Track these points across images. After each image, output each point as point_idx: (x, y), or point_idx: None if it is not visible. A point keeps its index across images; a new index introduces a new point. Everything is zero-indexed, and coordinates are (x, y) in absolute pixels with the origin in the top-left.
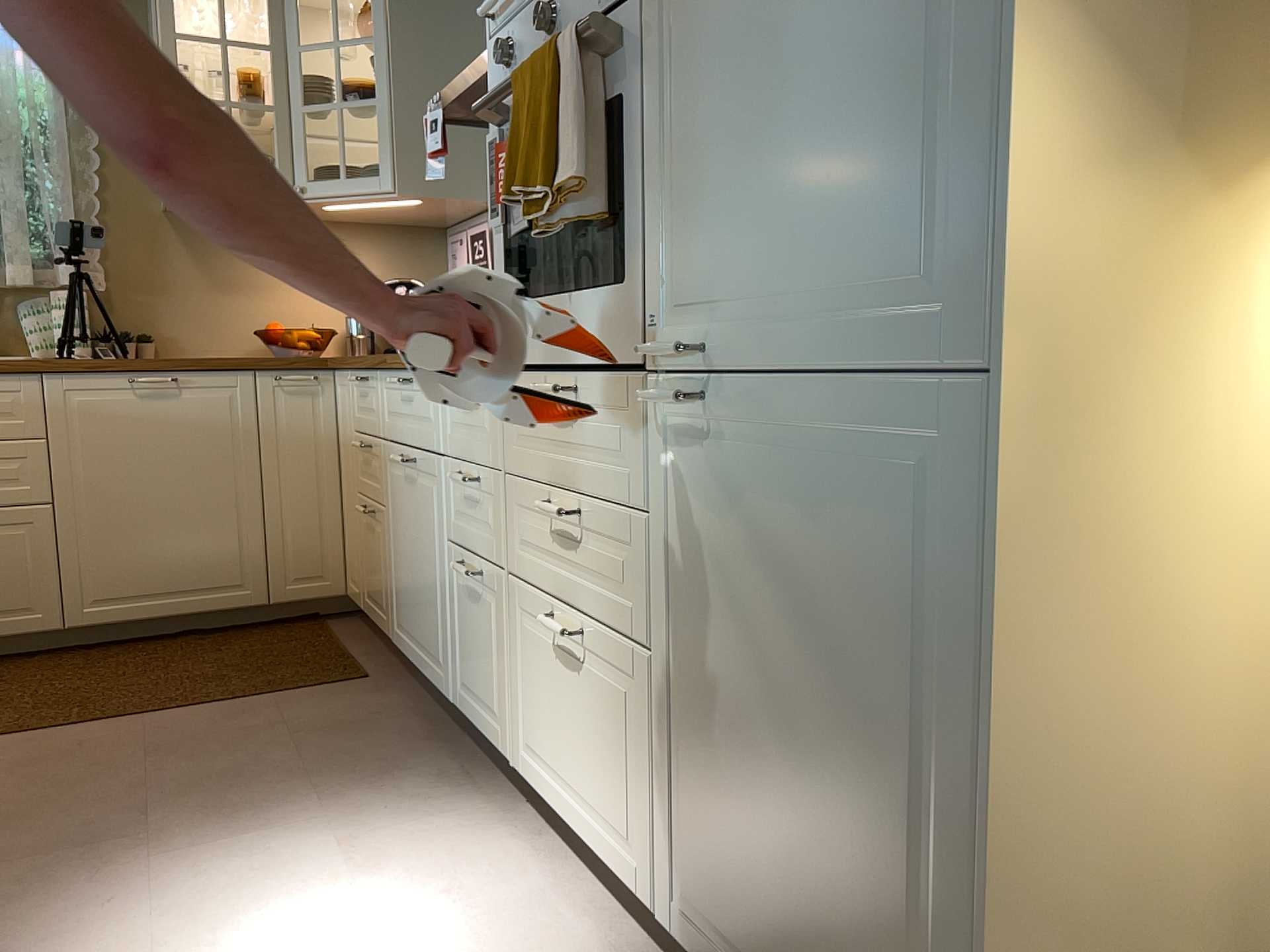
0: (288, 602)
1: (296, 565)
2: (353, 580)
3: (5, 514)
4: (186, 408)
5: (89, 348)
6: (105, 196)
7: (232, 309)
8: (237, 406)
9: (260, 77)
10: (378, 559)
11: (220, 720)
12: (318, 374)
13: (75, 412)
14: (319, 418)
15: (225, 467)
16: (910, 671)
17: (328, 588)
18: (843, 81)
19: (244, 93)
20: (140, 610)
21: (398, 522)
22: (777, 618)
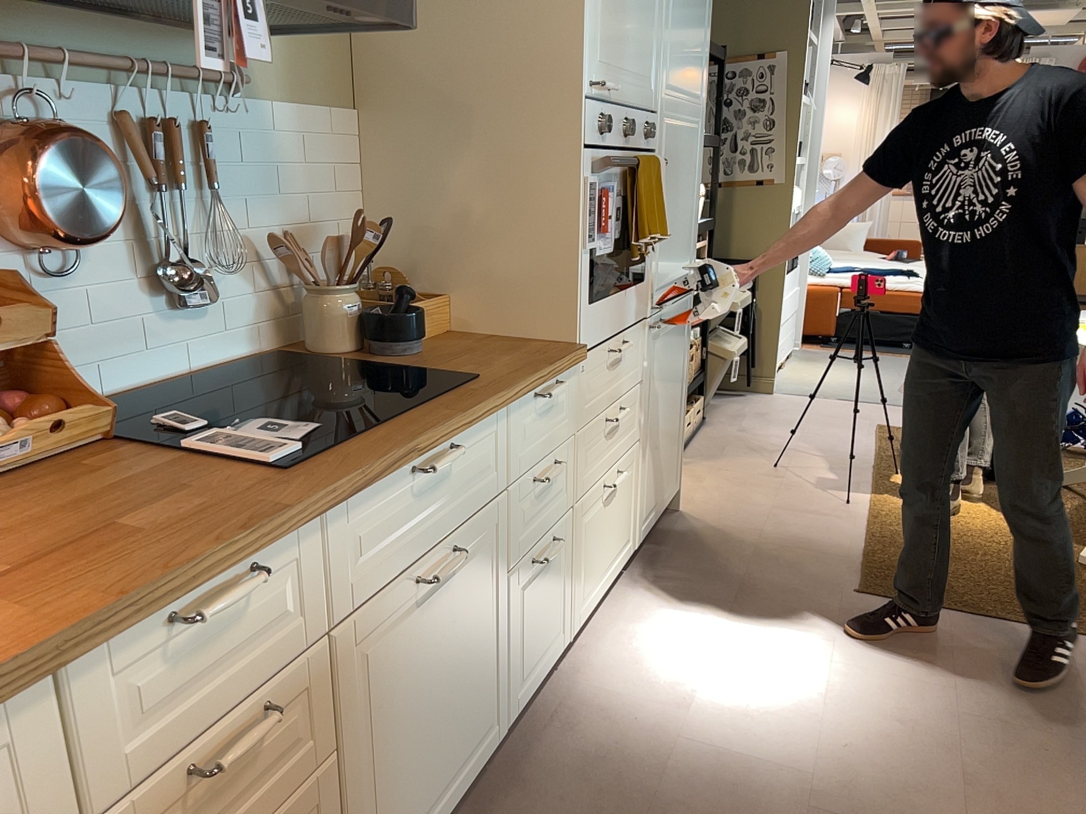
0: None
1: None
2: None
3: None
4: None
5: None
6: None
7: None
8: None
9: None
10: None
11: None
12: None
13: None
14: None
15: None
16: (681, 368)
17: None
18: (684, 219)
19: None
20: None
21: (389, 708)
22: (667, 380)
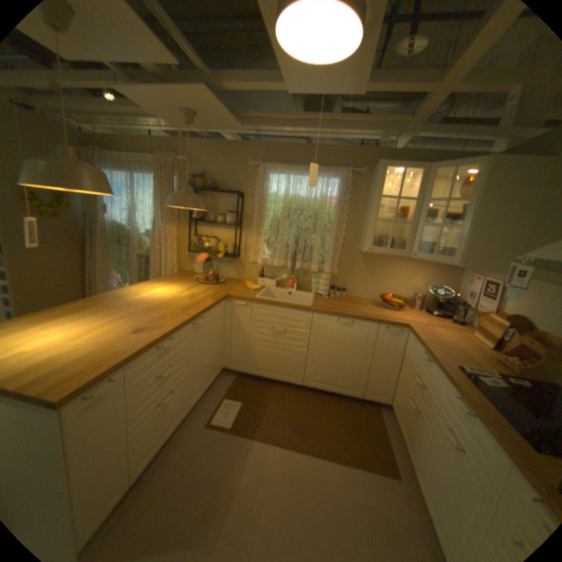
0: (370, 401)
1: (376, 390)
2: (397, 408)
3: (294, 350)
4: (353, 331)
5: (327, 292)
6: (342, 243)
7: (373, 283)
8: (370, 334)
9: (407, 207)
10: (416, 431)
11: (342, 483)
12: (403, 329)
13: (319, 325)
14: (399, 344)
15: (361, 353)
16: None
17: (385, 402)
18: None
19: (399, 213)
20: (323, 388)
21: (437, 446)
22: None
